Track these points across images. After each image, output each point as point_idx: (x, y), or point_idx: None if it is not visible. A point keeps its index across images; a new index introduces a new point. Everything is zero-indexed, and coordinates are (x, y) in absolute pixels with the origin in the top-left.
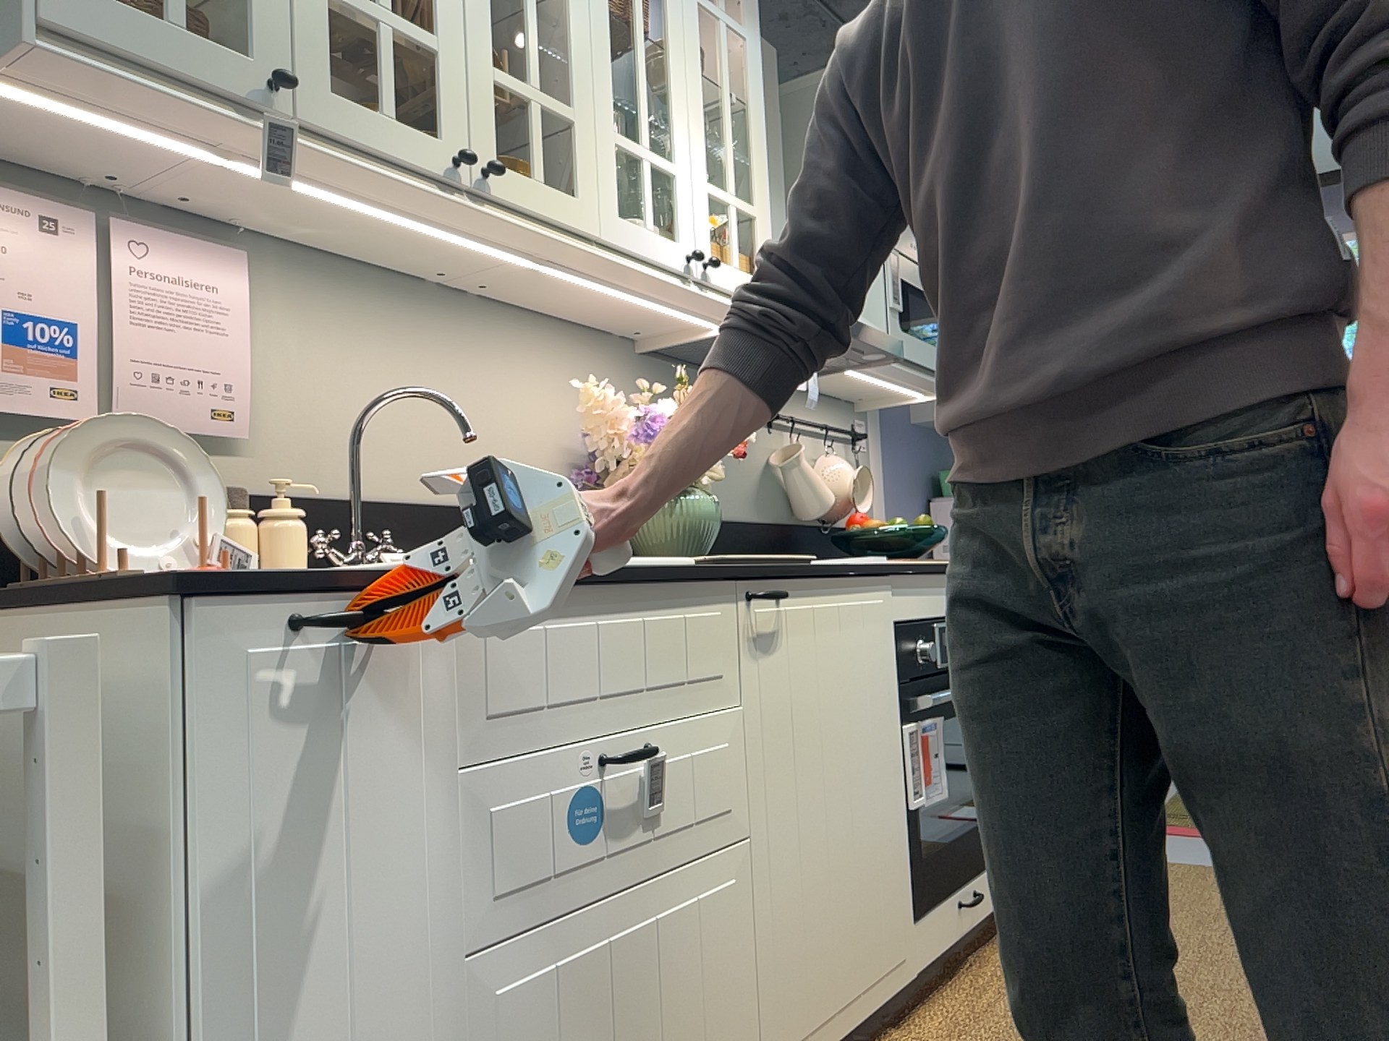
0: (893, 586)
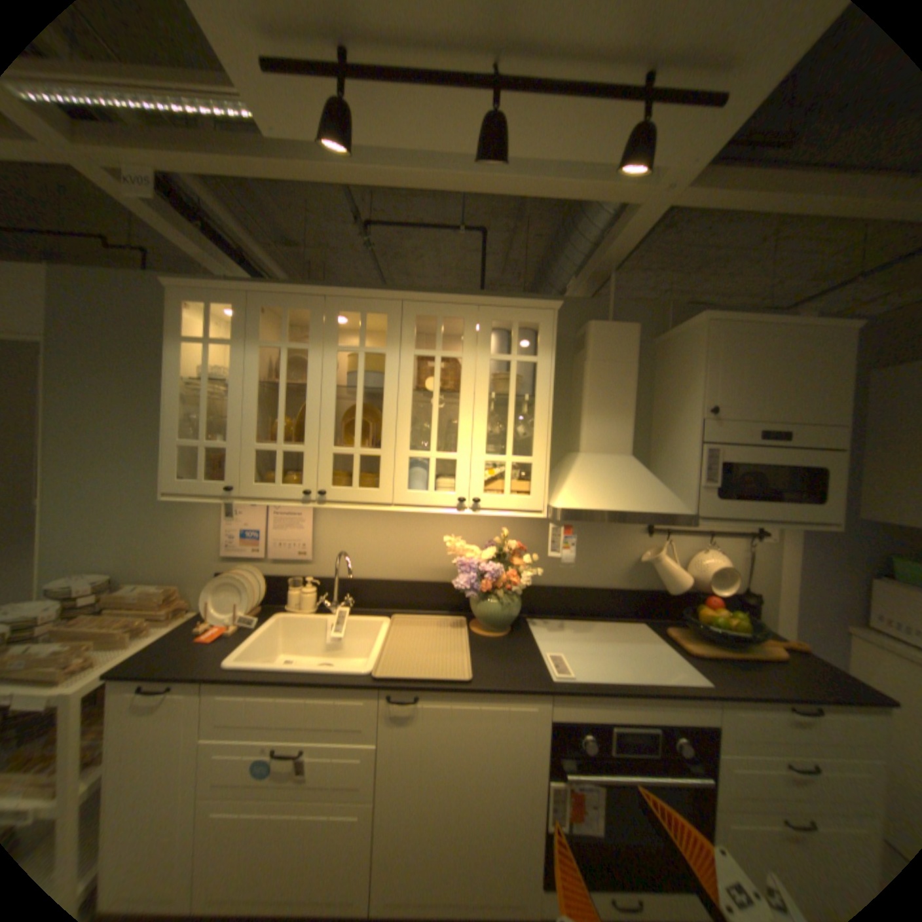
0: (553, 701)
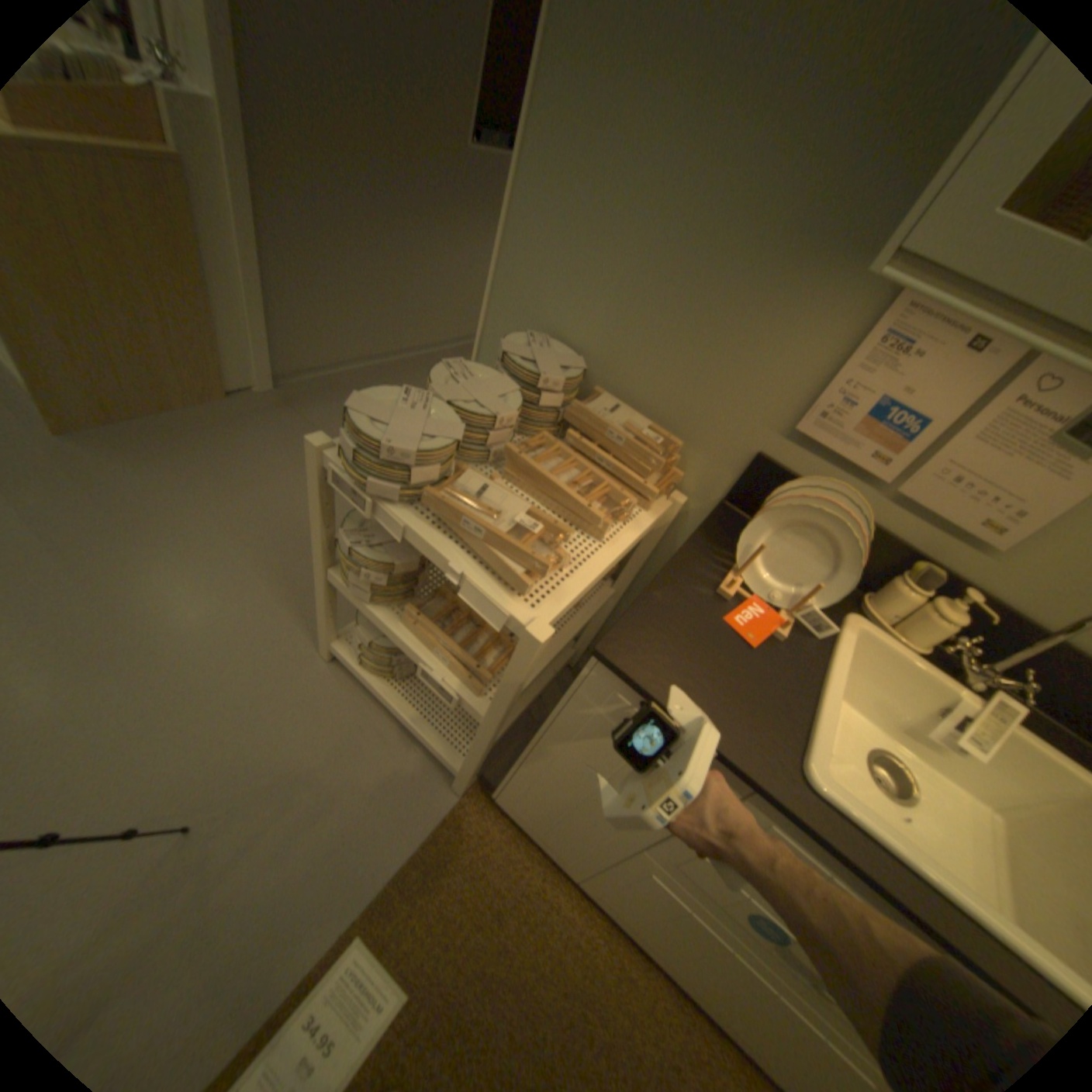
0: None
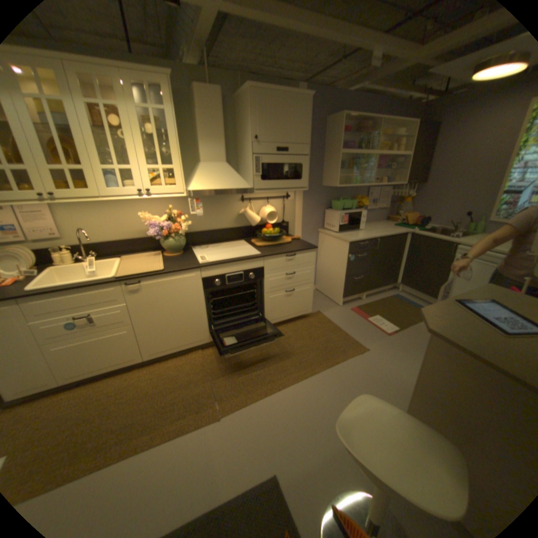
0: (201, 270)
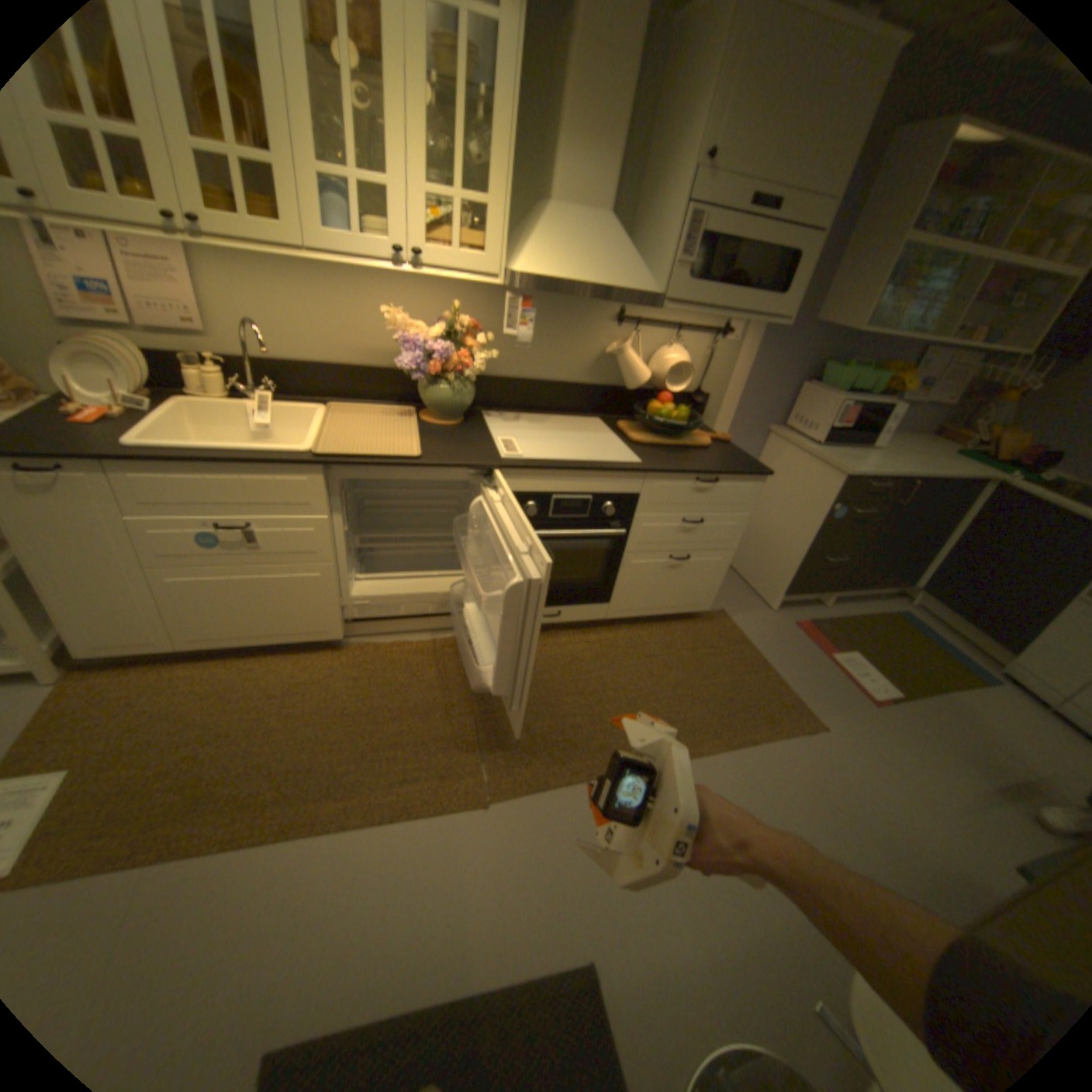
0: (501, 475)
